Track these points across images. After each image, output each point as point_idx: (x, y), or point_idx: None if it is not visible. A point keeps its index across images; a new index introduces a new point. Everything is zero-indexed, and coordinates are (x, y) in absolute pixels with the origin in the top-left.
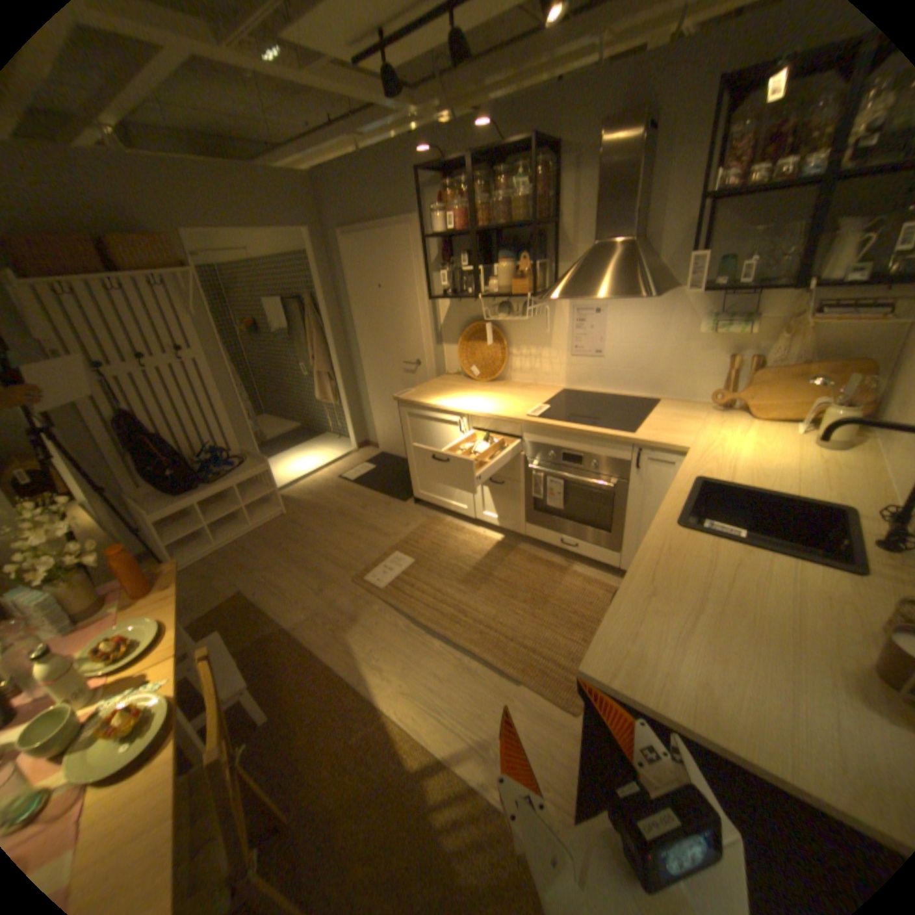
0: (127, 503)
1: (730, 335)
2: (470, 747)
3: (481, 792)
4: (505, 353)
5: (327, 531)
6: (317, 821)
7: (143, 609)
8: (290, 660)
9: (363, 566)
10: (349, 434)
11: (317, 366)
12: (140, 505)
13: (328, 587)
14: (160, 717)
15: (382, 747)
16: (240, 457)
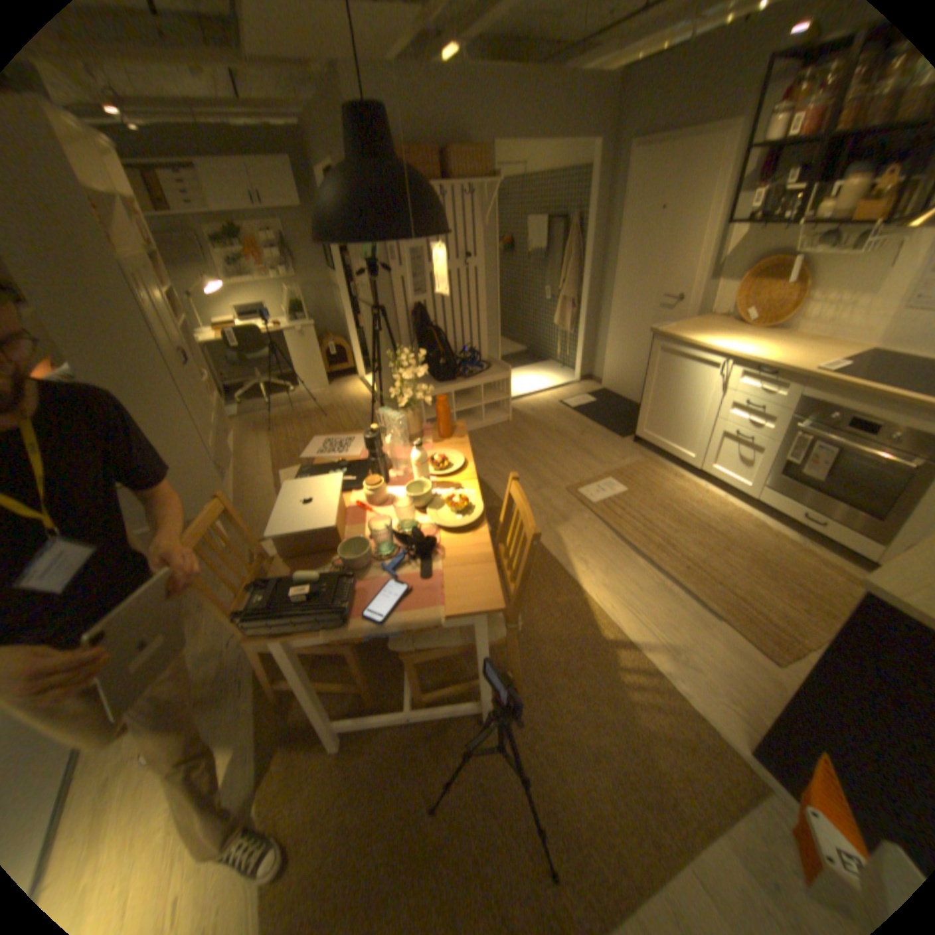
0: None
1: None
2: (662, 645)
3: (668, 679)
4: (804, 296)
5: (546, 444)
6: (529, 637)
7: (449, 446)
8: None
9: (577, 481)
10: (575, 364)
11: (564, 291)
12: None
13: (545, 488)
14: (477, 509)
15: (584, 614)
16: (486, 362)
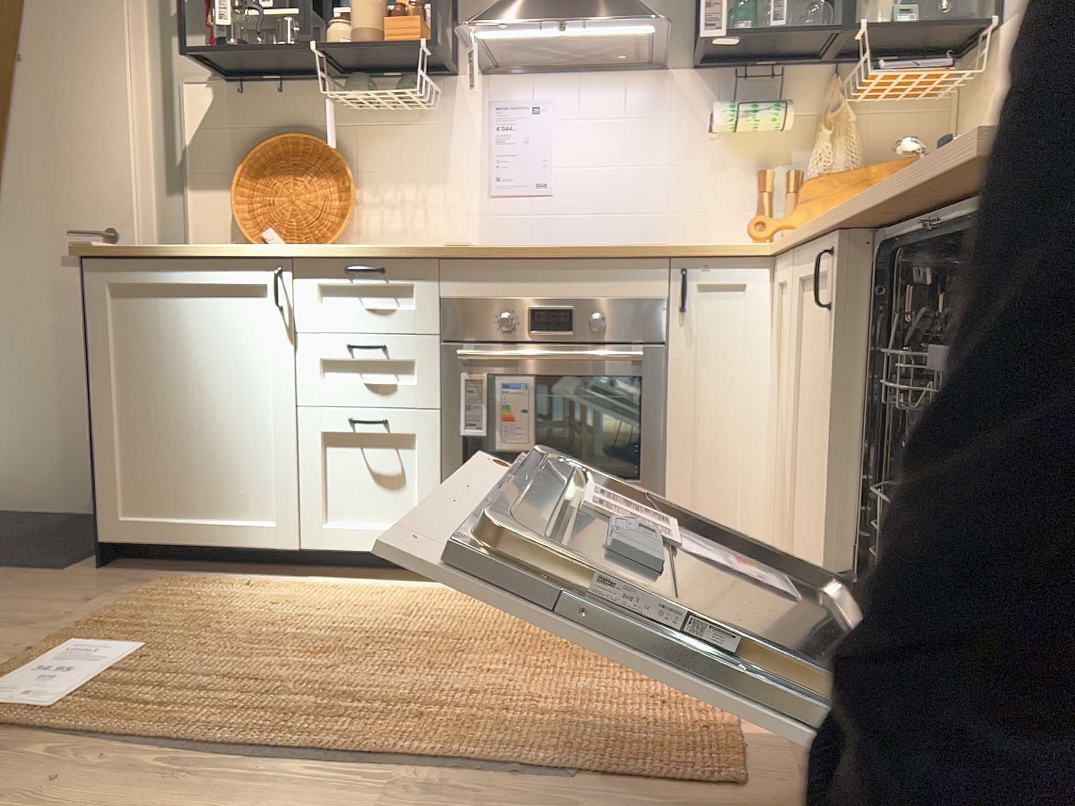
0: None
1: (748, 145)
2: None
3: None
4: (350, 194)
5: None
6: None
7: None
8: None
9: None
10: None
11: None
12: None
13: None
14: None
15: None
16: None
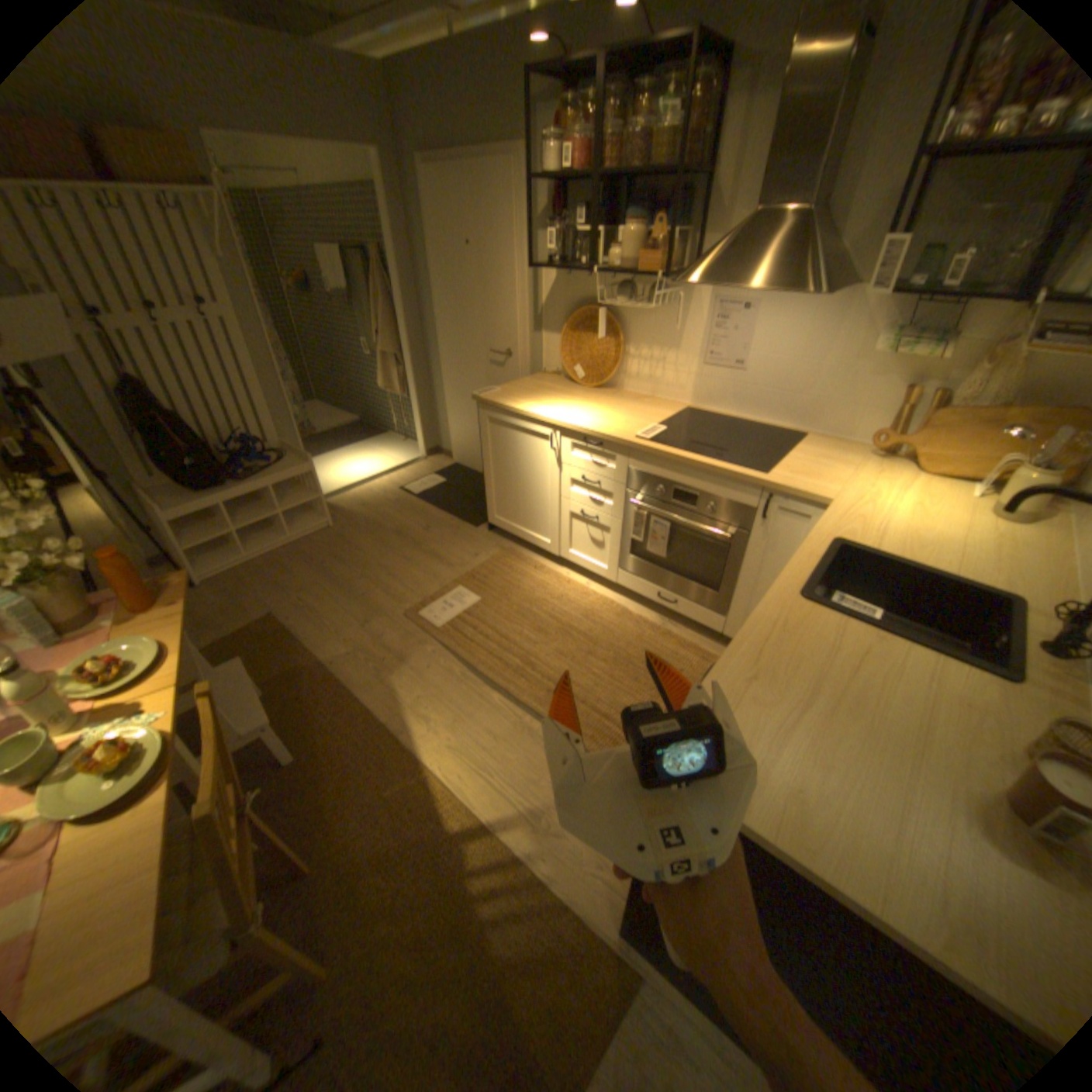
0: (137, 495)
1: (914, 358)
2: (520, 814)
3: (526, 863)
4: (620, 352)
5: (380, 553)
6: (341, 873)
7: (143, 626)
8: (324, 698)
9: (419, 599)
10: (416, 437)
11: (382, 345)
12: (154, 499)
13: (375, 620)
14: (153, 755)
15: (421, 803)
16: (278, 451)
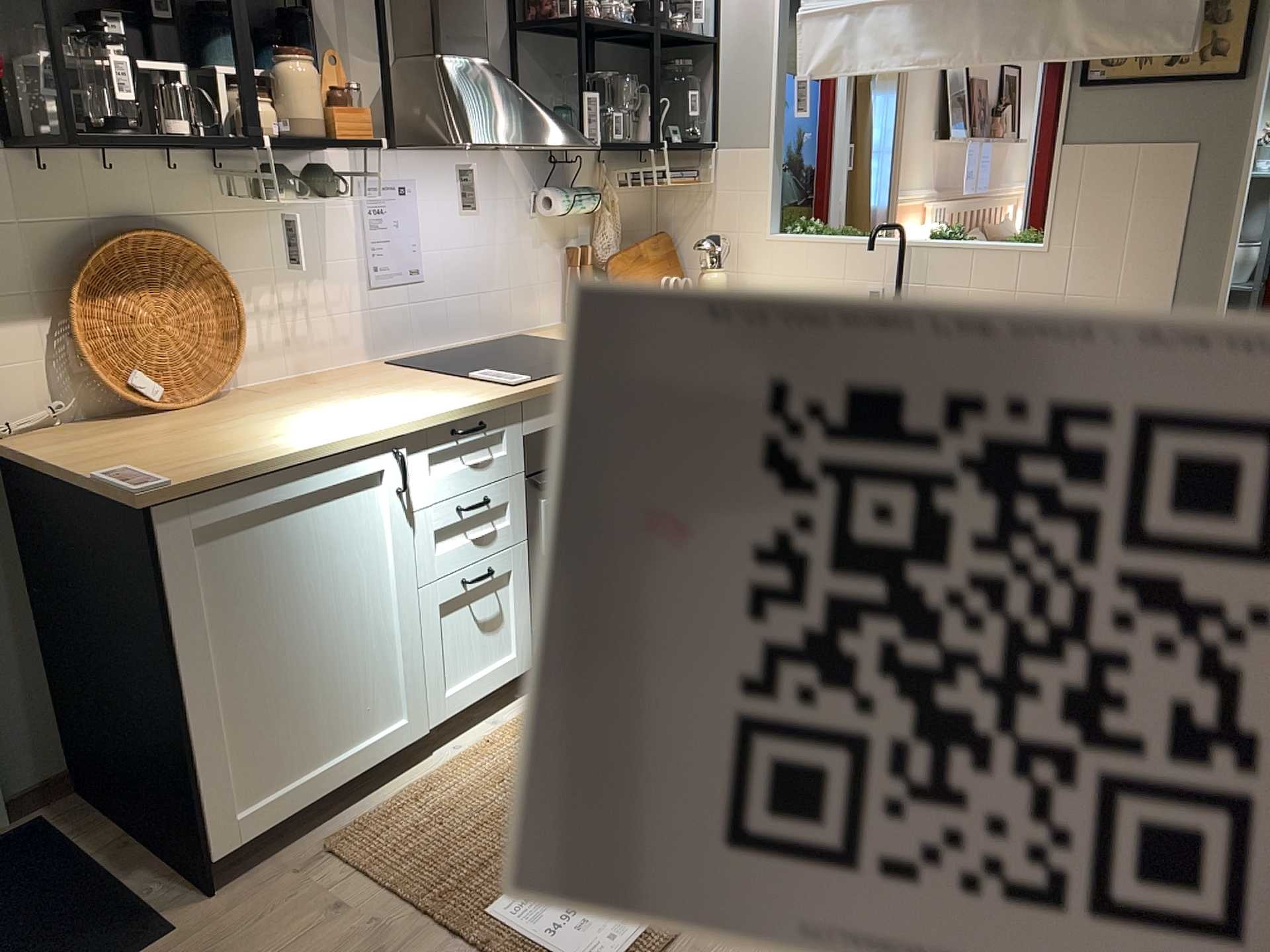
0: None
1: (555, 222)
2: None
3: None
4: (244, 310)
5: None
6: None
7: None
8: None
9: None
10: None
11: None
12: None
13: None
14: None
15: None
16: None
